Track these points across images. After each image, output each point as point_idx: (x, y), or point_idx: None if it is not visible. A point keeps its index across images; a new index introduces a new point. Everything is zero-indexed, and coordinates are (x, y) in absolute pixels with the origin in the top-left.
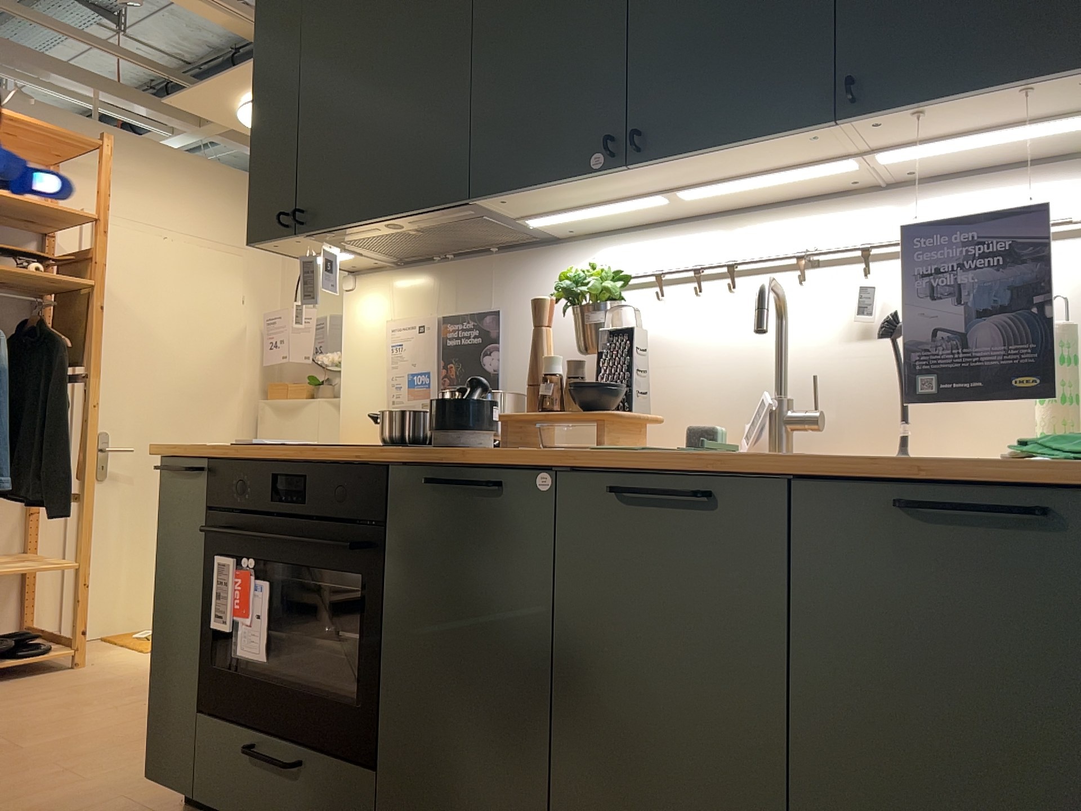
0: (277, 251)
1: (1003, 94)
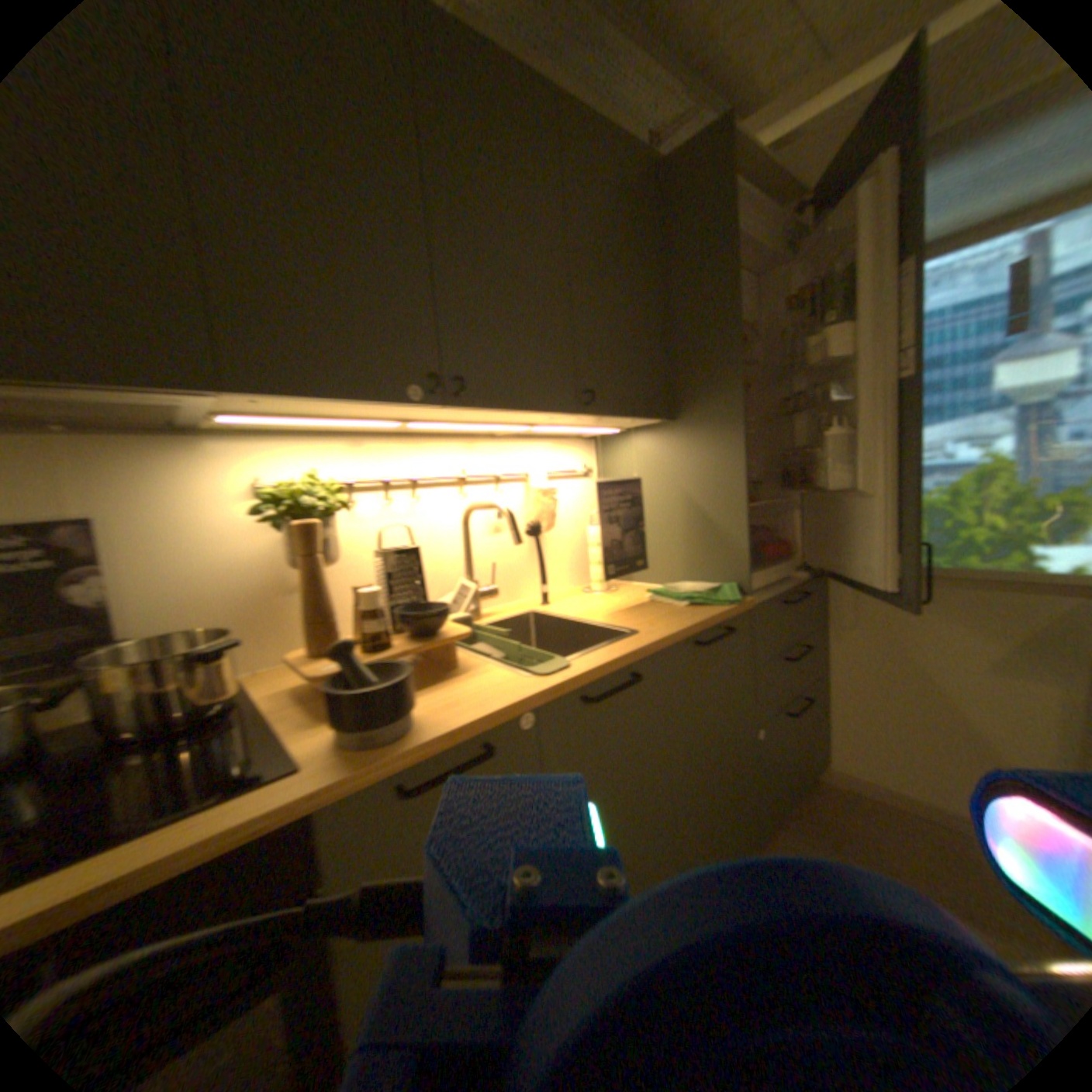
0: None
1: (625, 418)
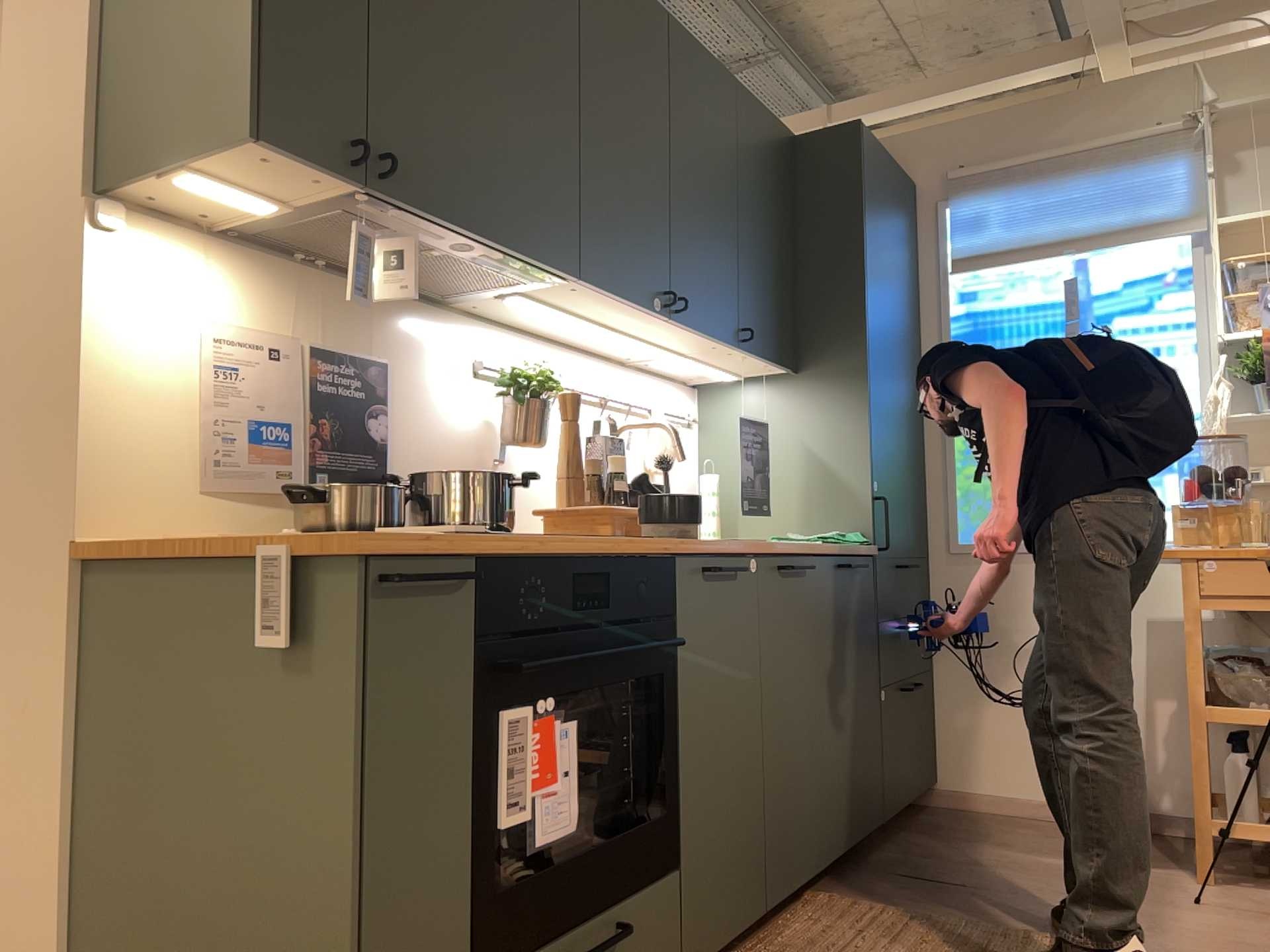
0: (230, 157)
1: (766, 362)
